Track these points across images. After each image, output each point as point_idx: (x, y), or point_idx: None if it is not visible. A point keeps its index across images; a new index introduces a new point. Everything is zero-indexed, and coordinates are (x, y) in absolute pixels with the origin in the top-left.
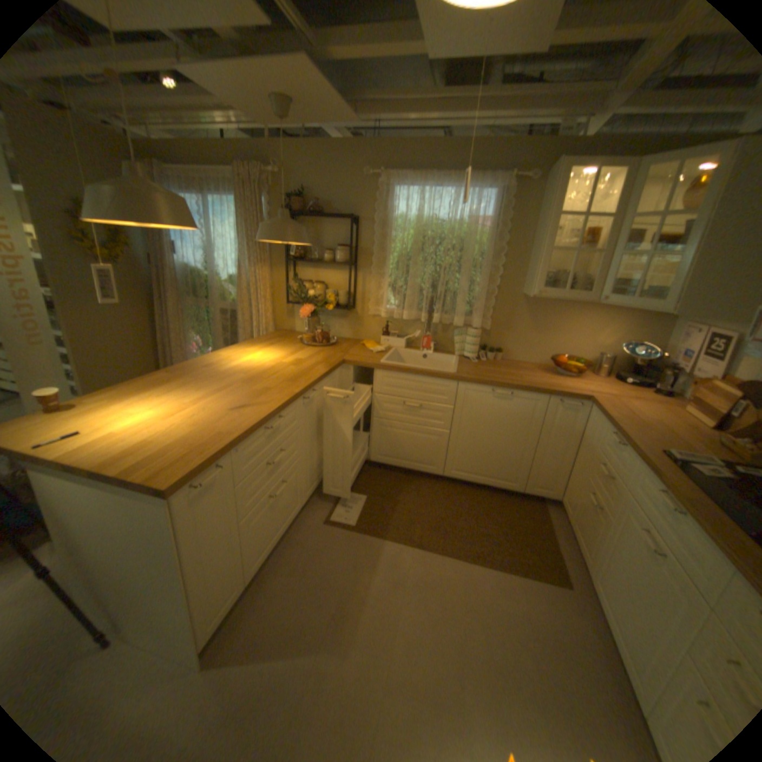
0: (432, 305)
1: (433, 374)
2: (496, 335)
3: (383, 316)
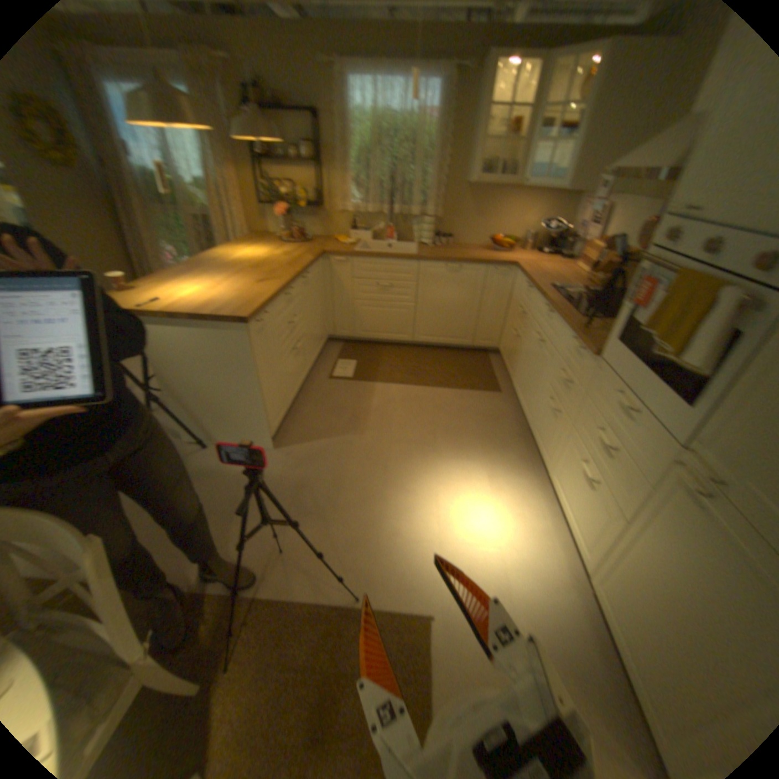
0: (393, 199)
1: (400, 258)
2: (448, 224)
3: (352, 212)
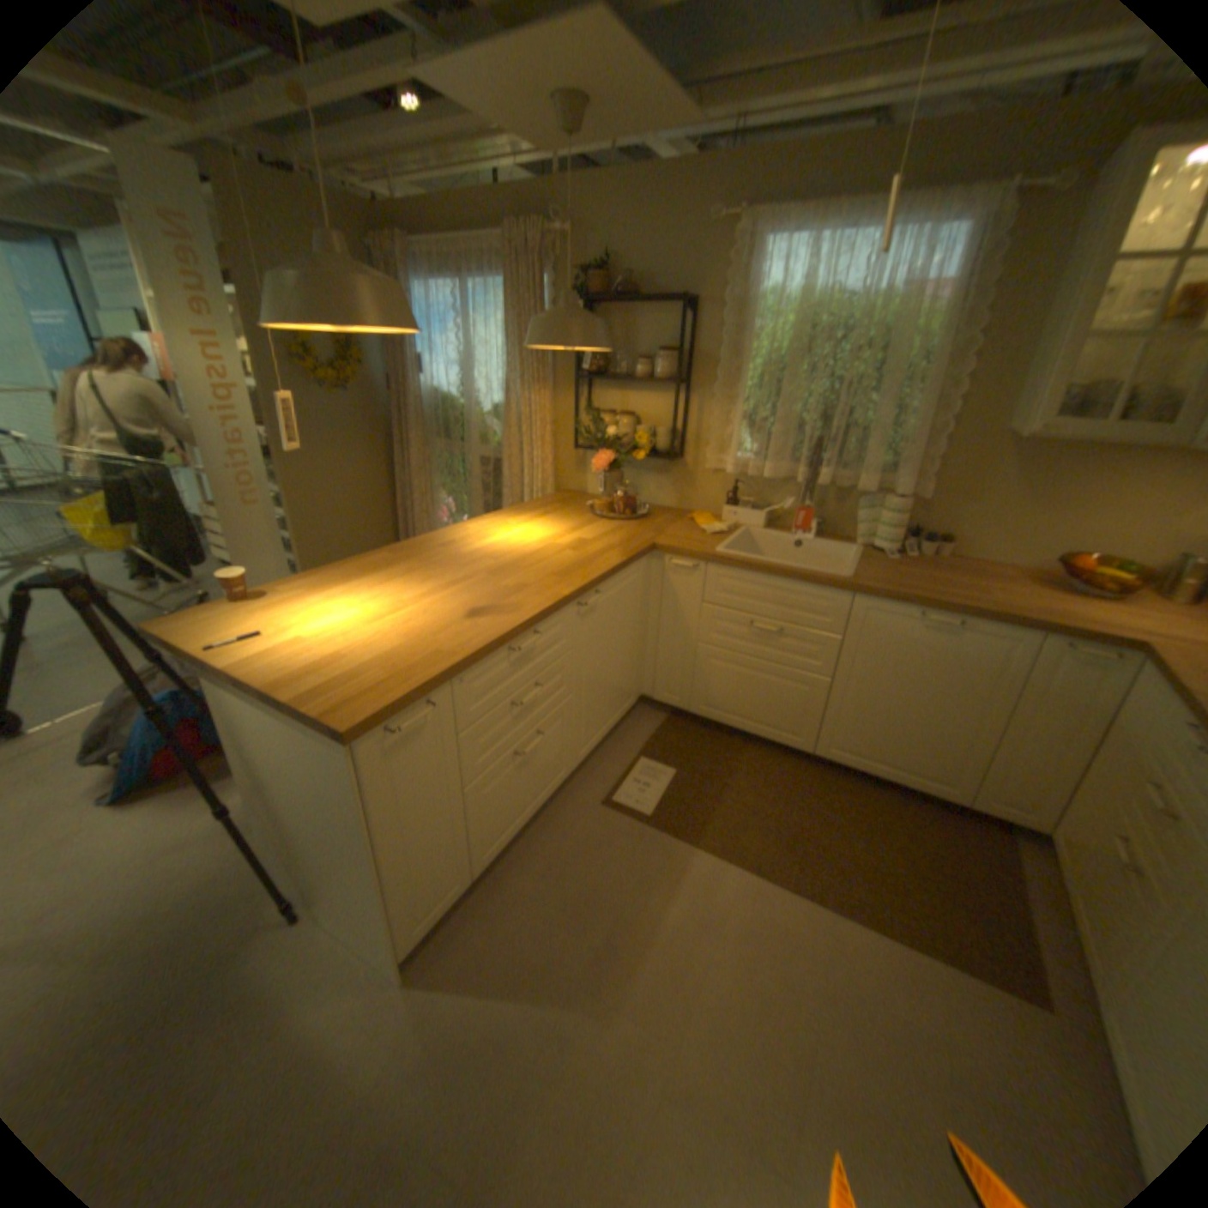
0: (820, 452)
1: (808, 578)
2: (943, 510)
3: (728, 472)
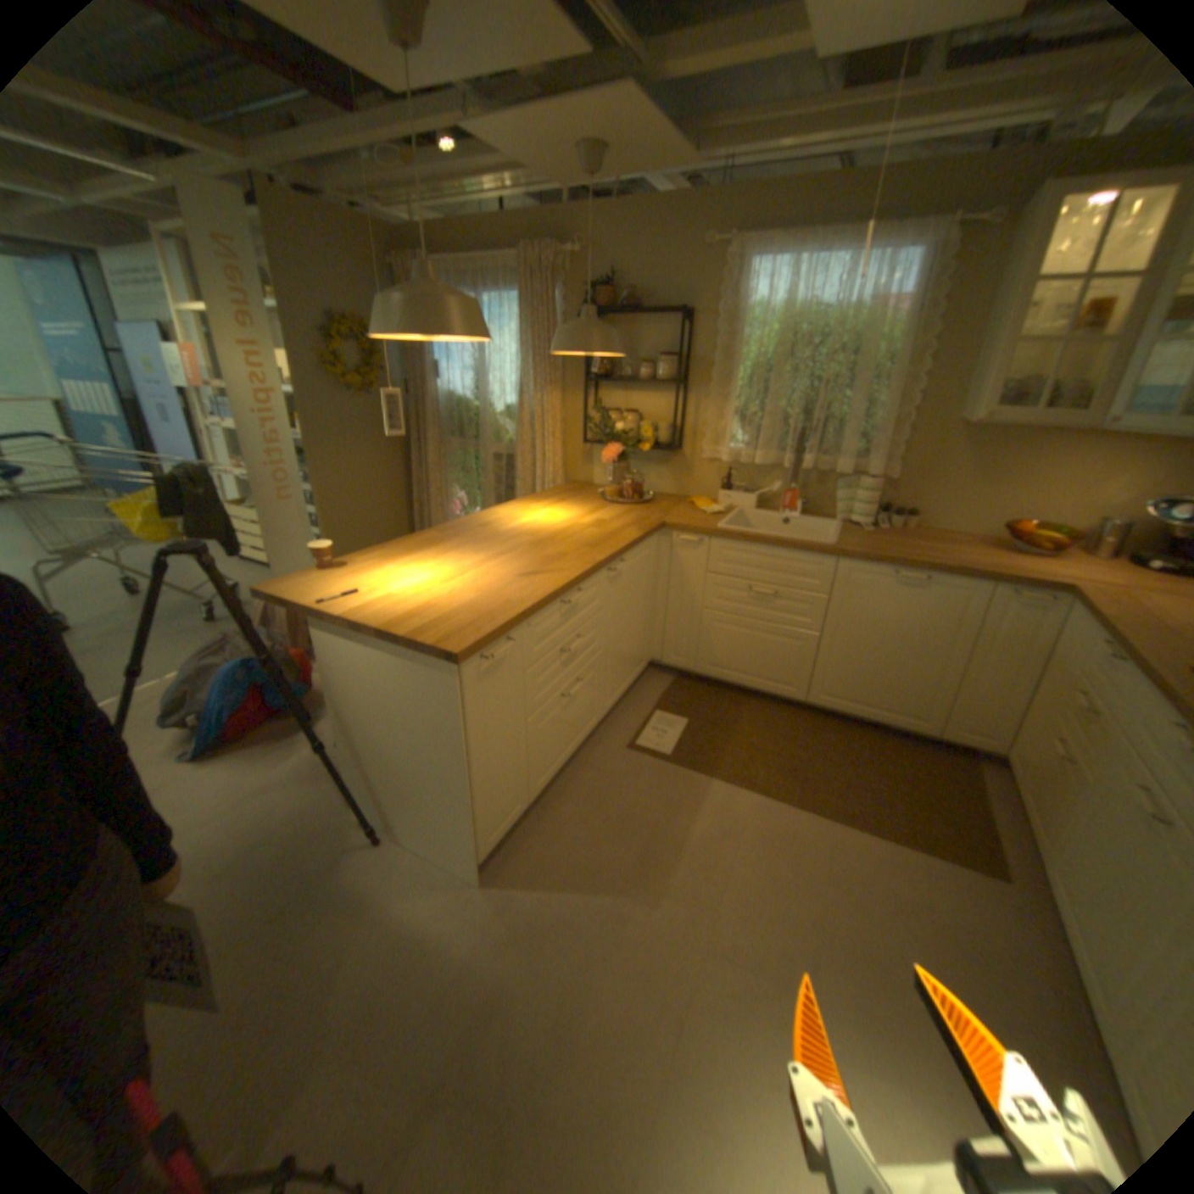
0: (802, 441)
1: (798, 546)
2: (908, 488)
3: (723, 460)
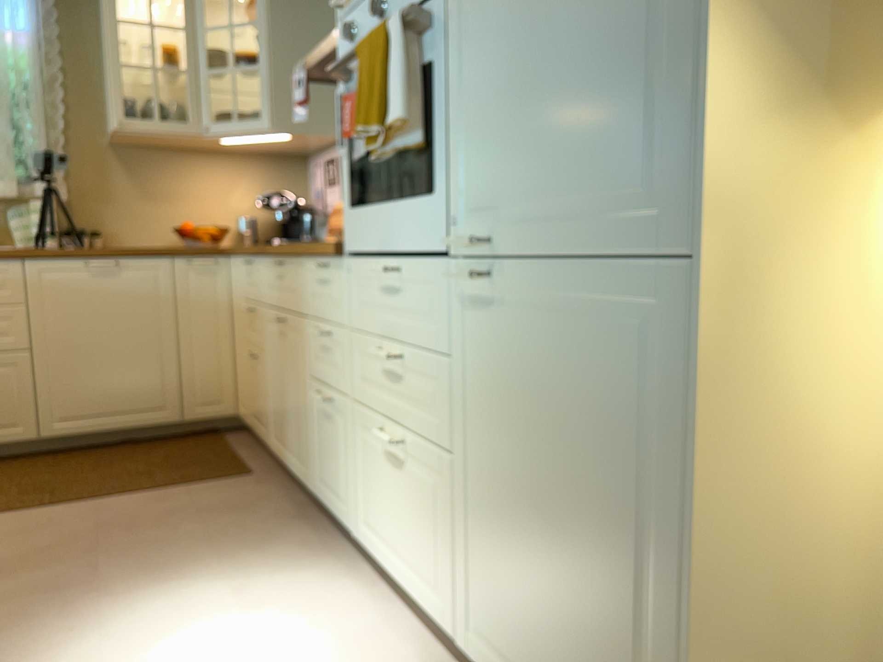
0: None
1: None
2: (83, 211)
3: None
